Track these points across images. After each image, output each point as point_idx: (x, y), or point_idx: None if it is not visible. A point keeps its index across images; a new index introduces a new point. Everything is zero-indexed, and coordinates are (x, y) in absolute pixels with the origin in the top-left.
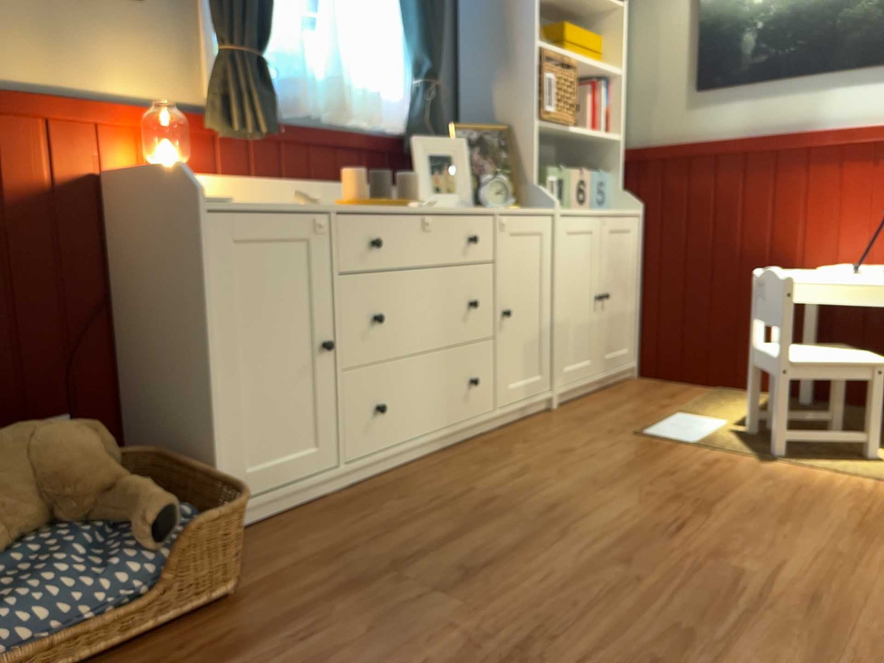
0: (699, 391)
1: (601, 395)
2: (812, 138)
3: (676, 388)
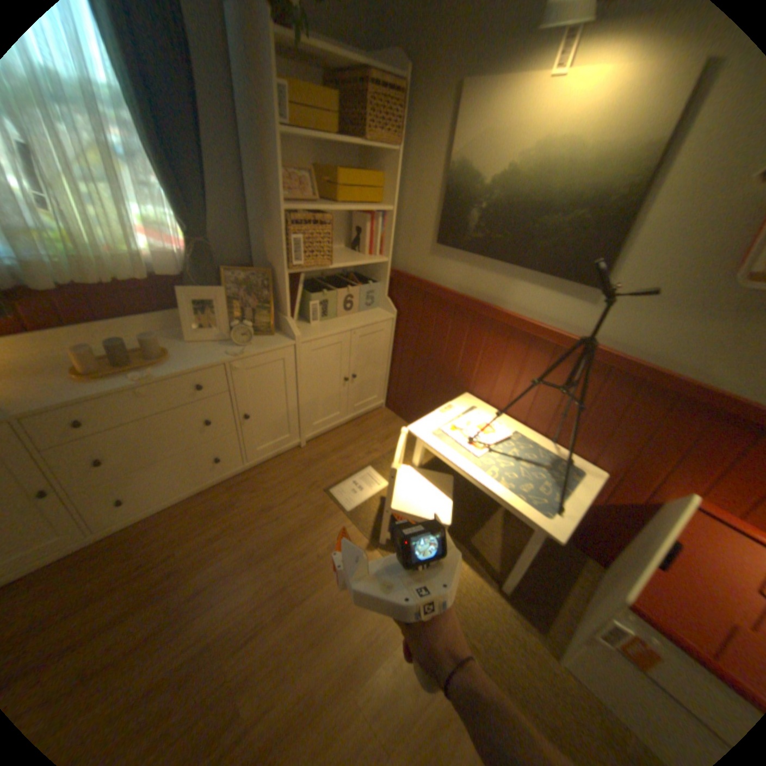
0: None
1: (344, 430)
2: (494, 315)
3: (395, 427)
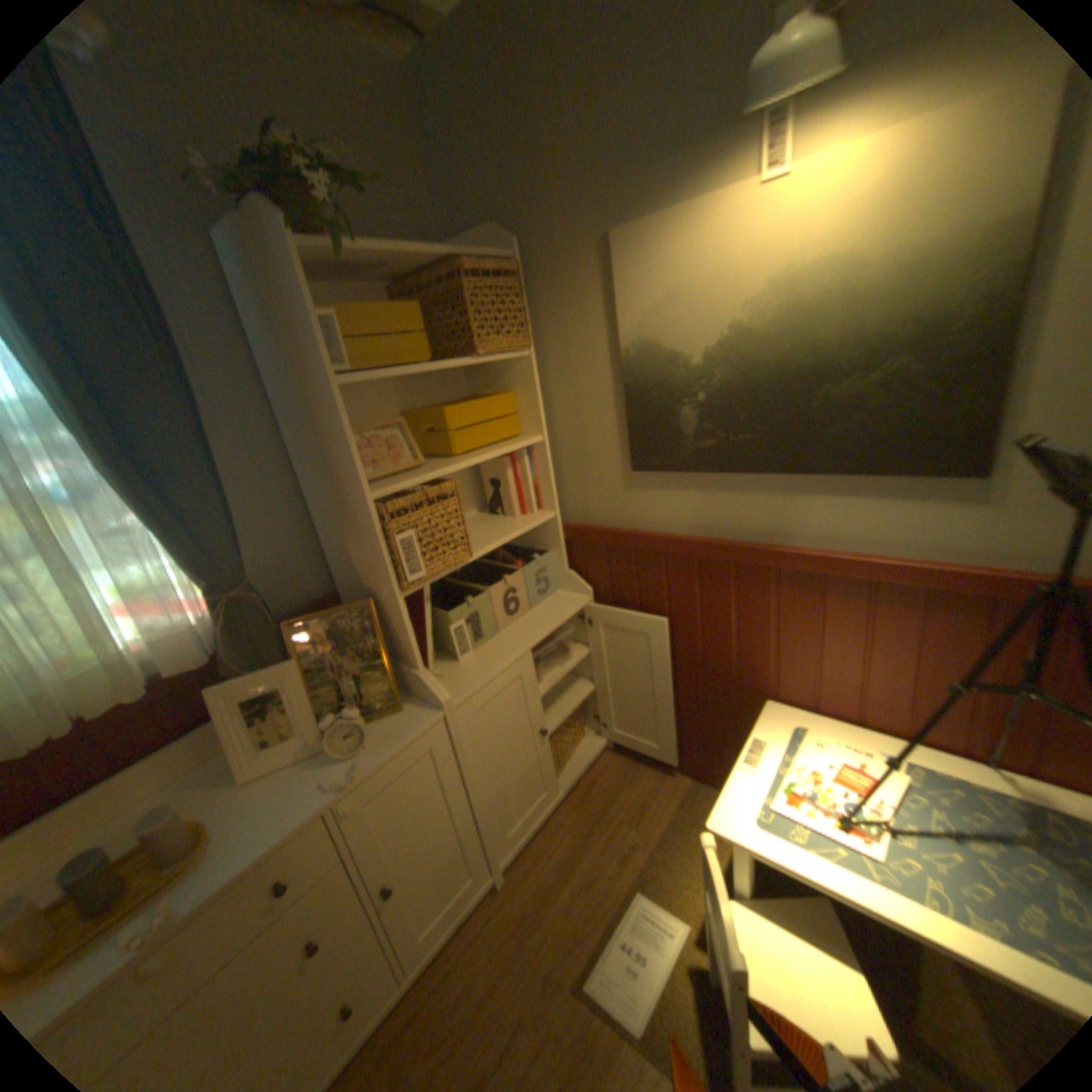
0: (673, 793)
1: (564, 820)
2: (782, 560)
3: (649, 783)
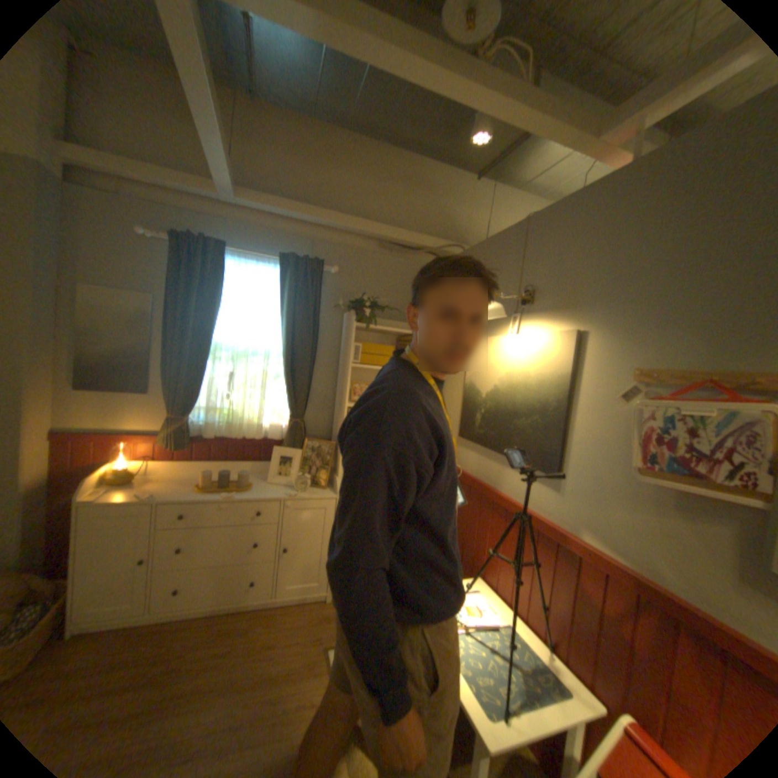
0: None
1: None
2: (493, 497)
3: None
